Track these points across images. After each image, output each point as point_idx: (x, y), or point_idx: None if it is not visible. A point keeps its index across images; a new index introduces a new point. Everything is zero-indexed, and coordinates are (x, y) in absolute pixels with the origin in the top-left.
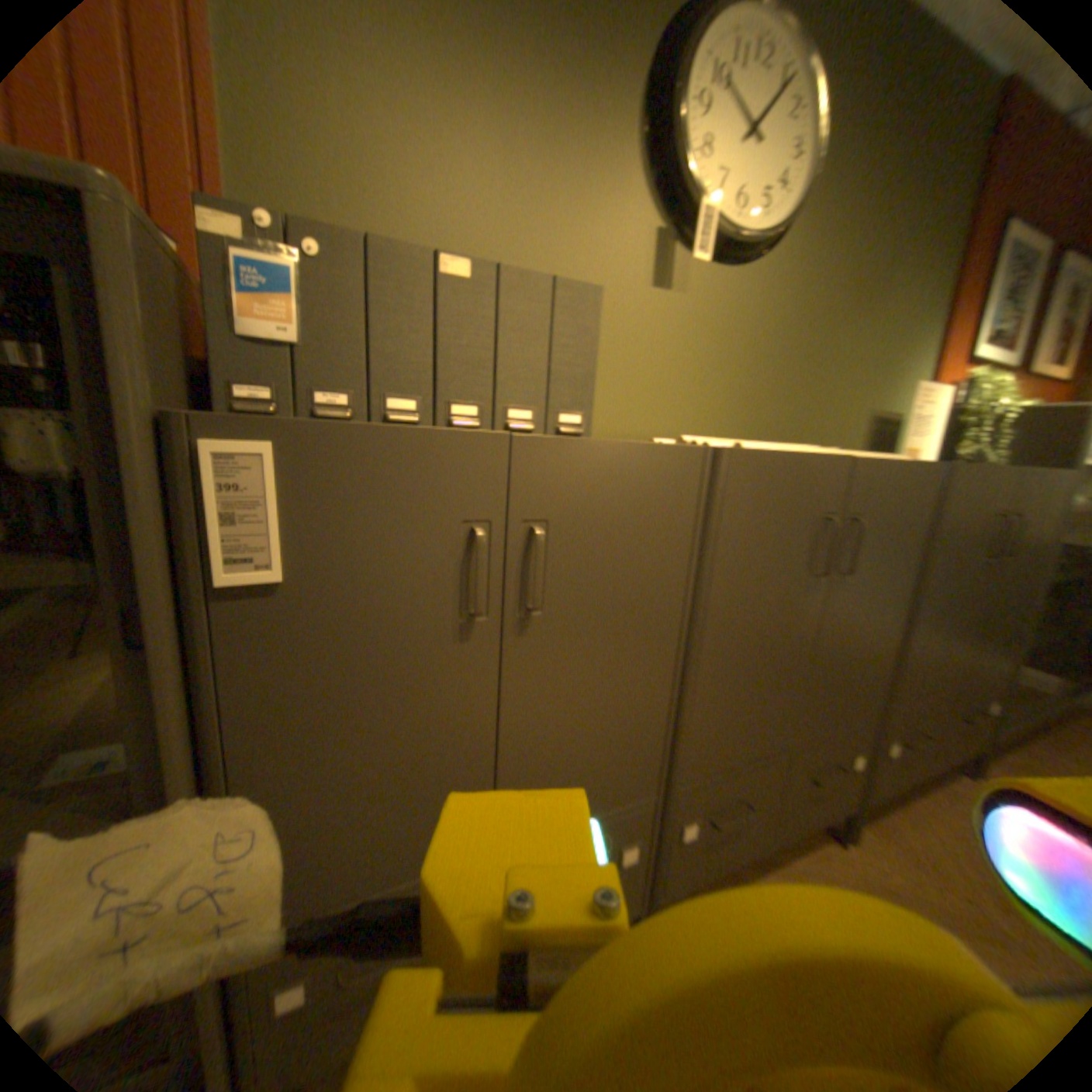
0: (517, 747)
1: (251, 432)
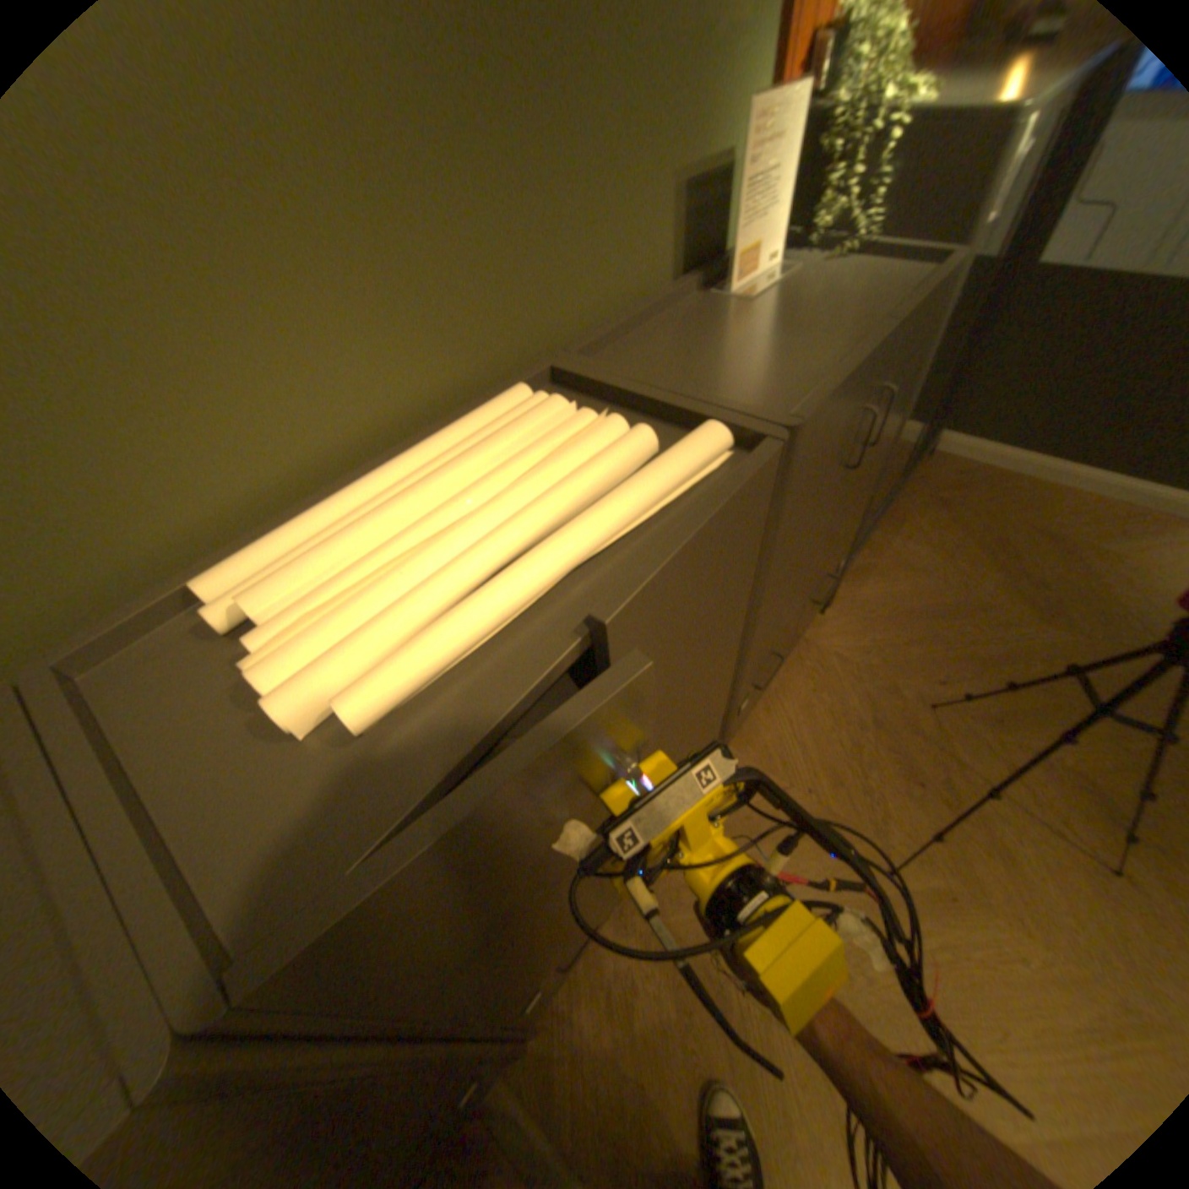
0: None
1: None
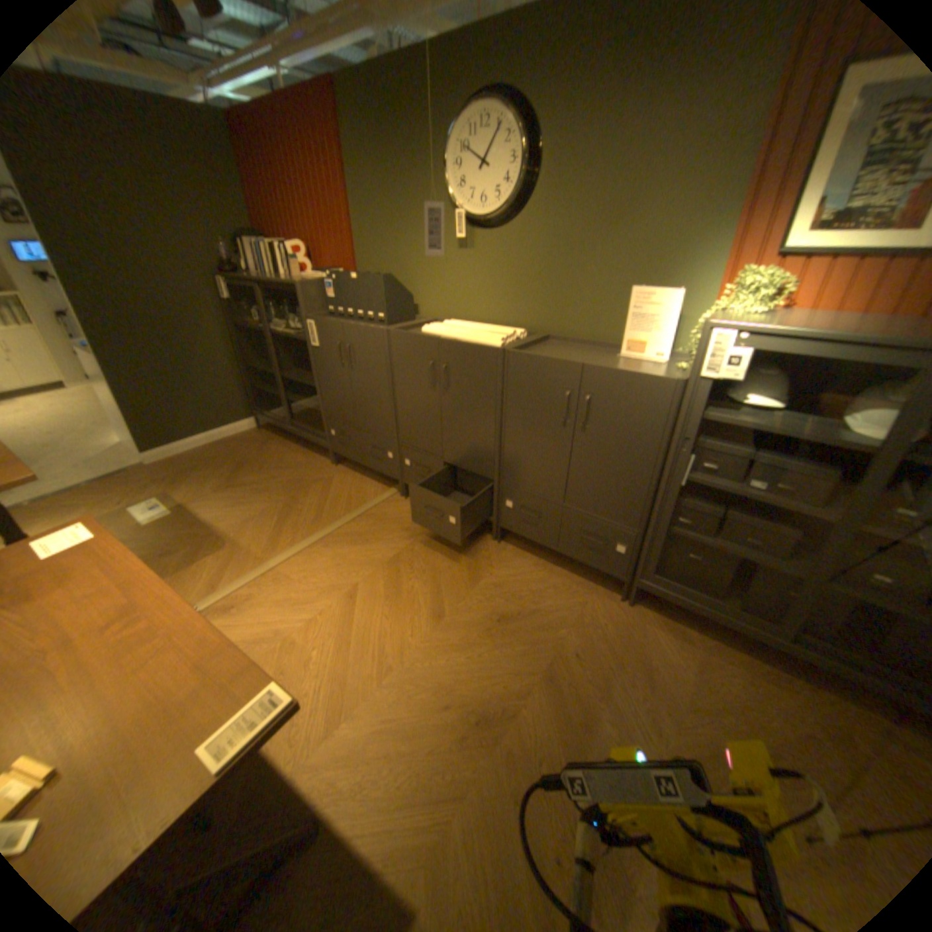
0: (358, 400)
1: (313, 319)
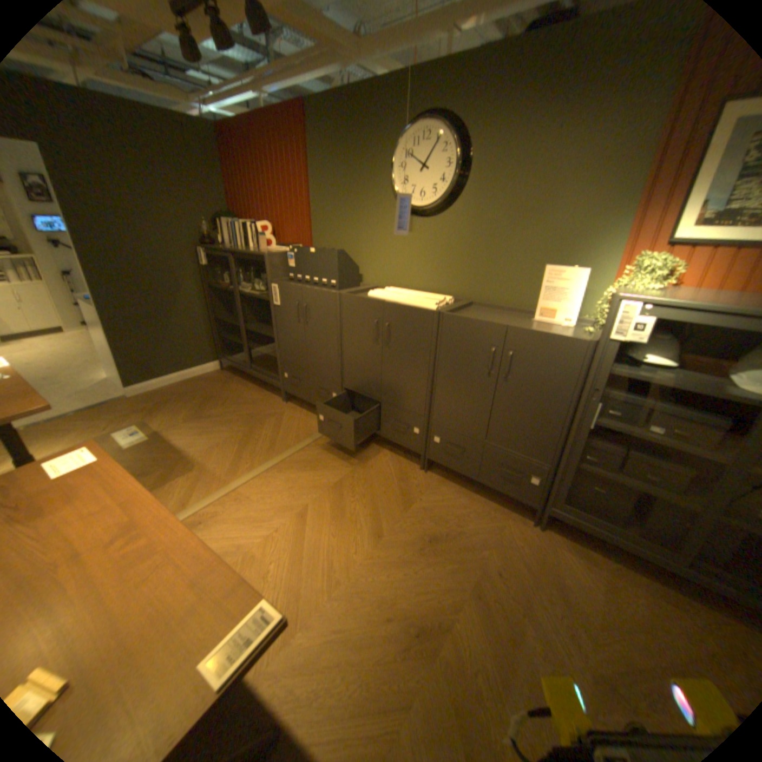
0: (309, 349)
1: (276, 283)
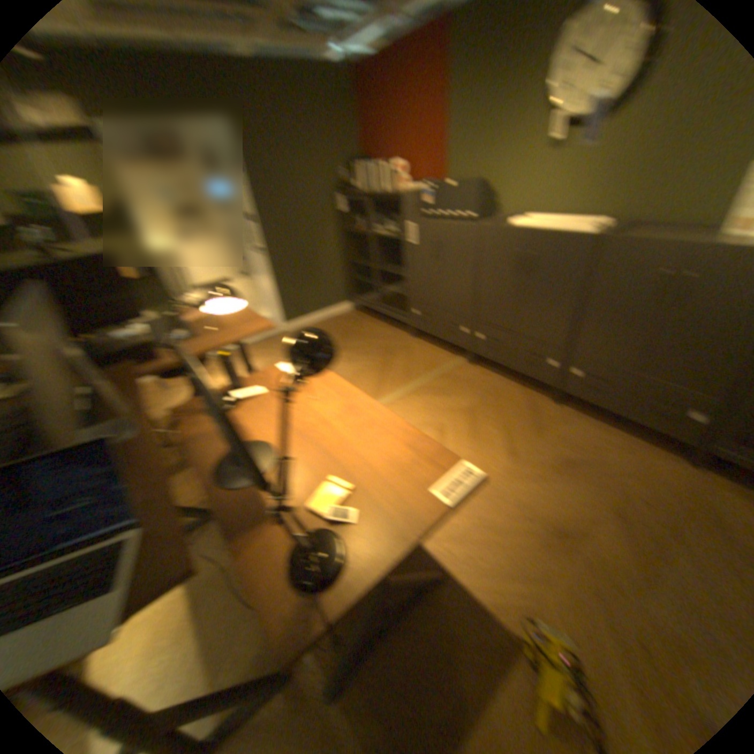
0: (439, 285)
1: (409, 220)
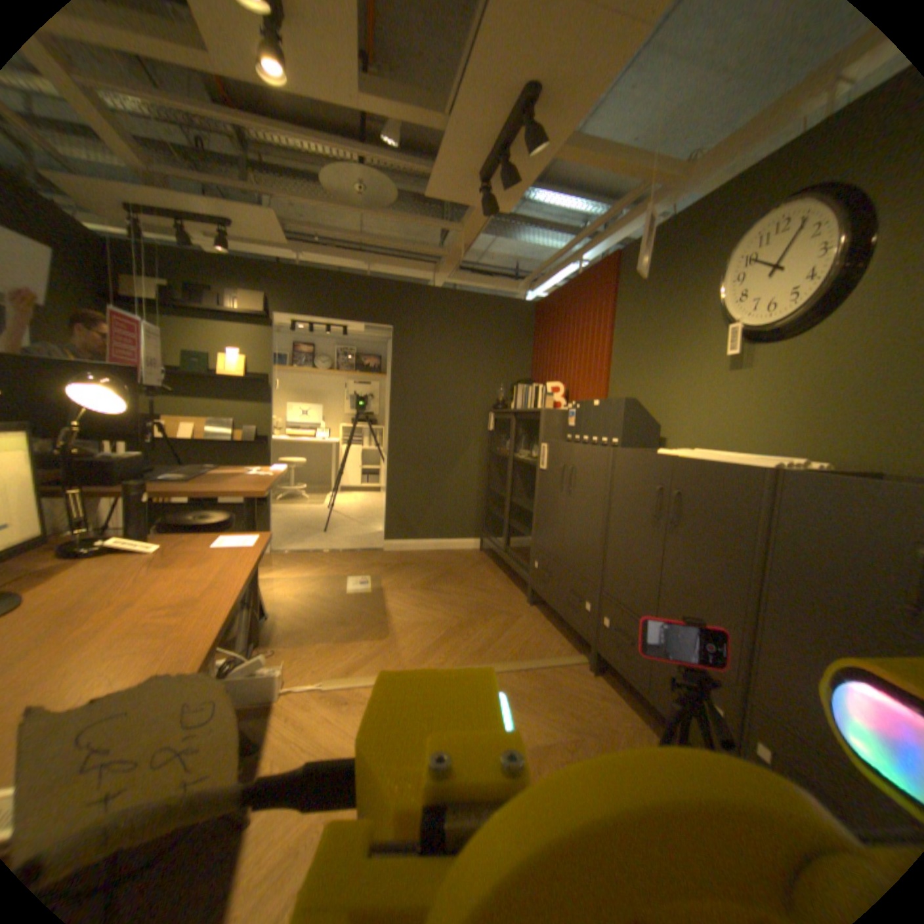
0: (566, 529)
1: (546, 441)
